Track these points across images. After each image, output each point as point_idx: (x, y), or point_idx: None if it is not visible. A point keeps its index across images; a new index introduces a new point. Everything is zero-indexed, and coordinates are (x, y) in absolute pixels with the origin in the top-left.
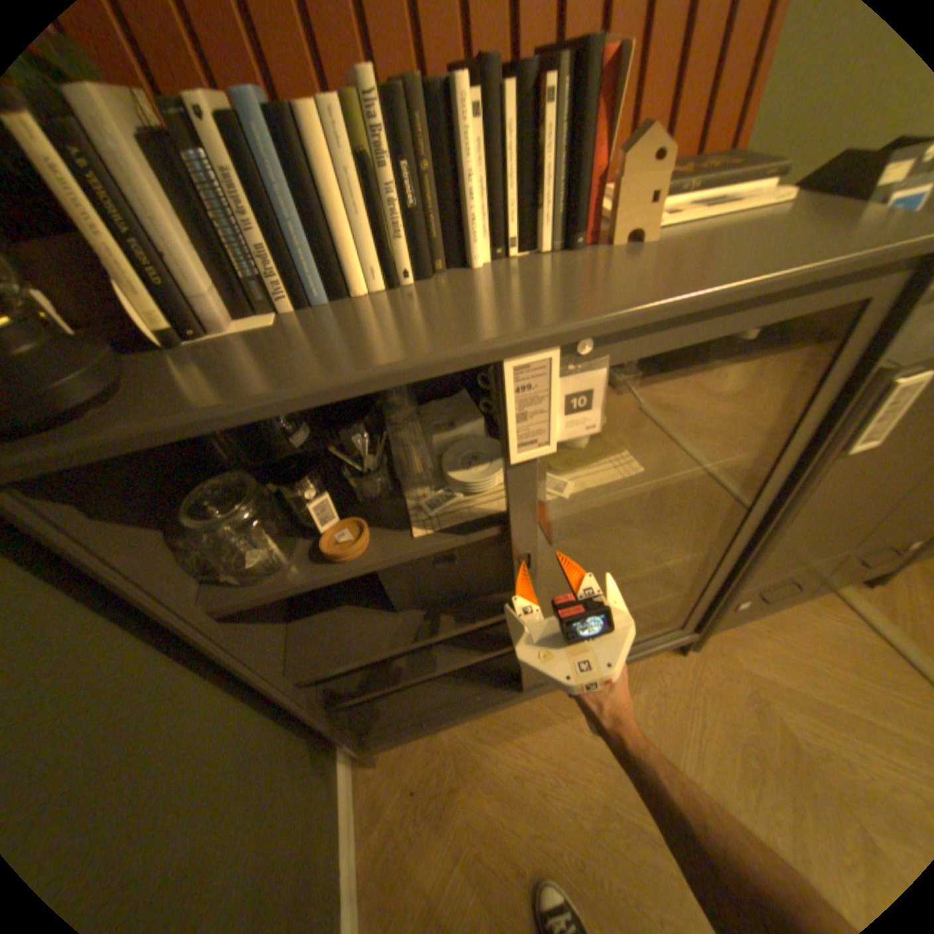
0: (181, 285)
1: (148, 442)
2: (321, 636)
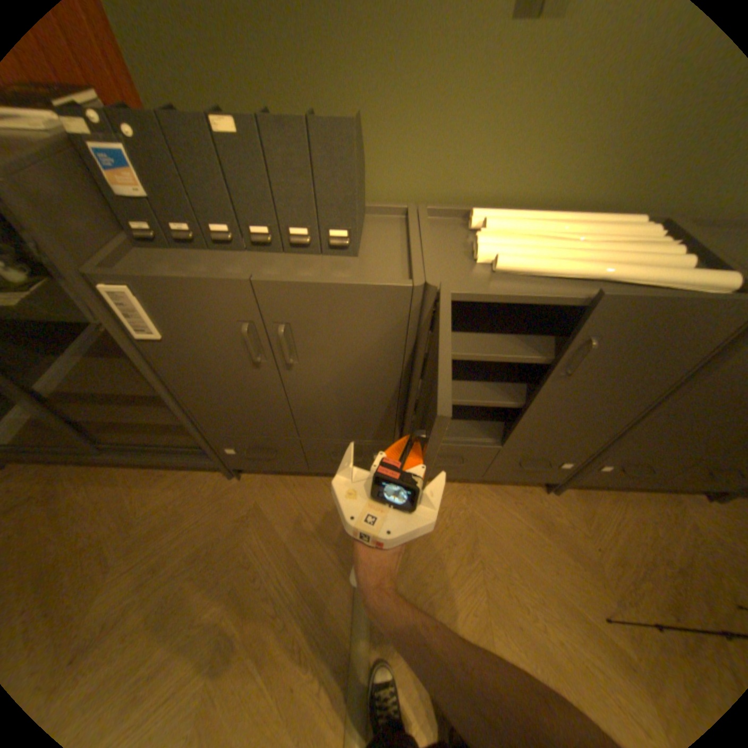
0: None
1: None
2: None
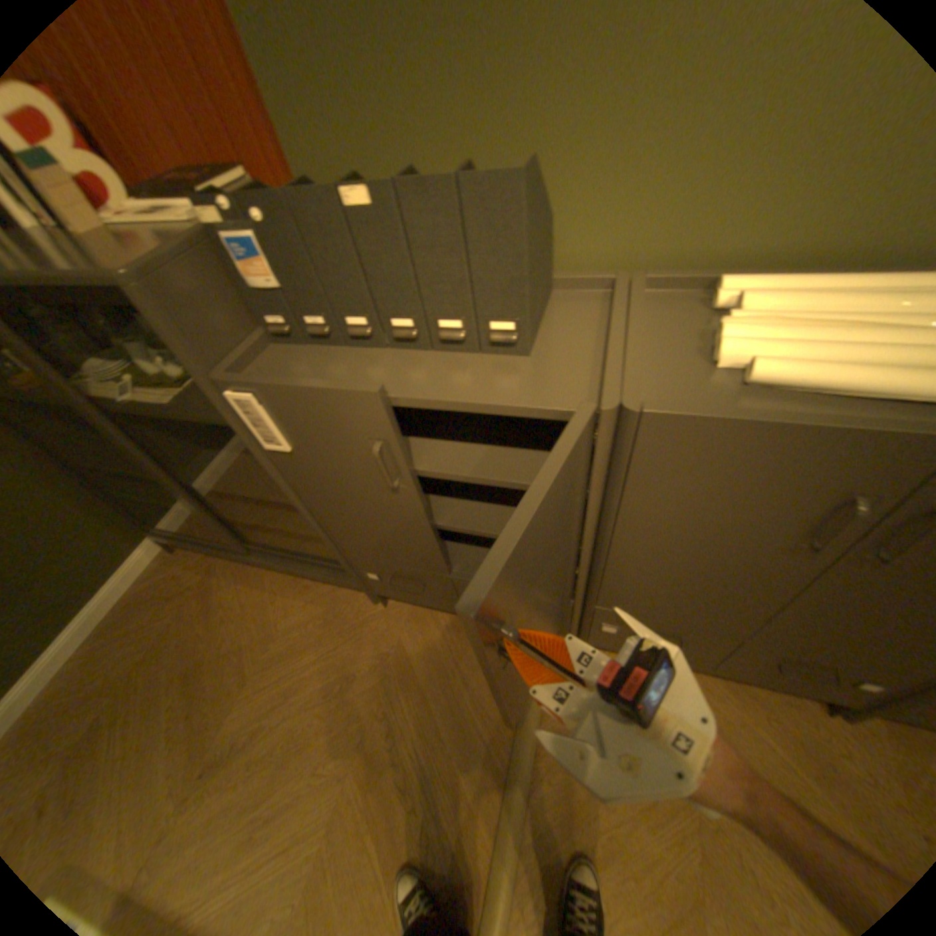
0: None
1: None
2: (99, 446)
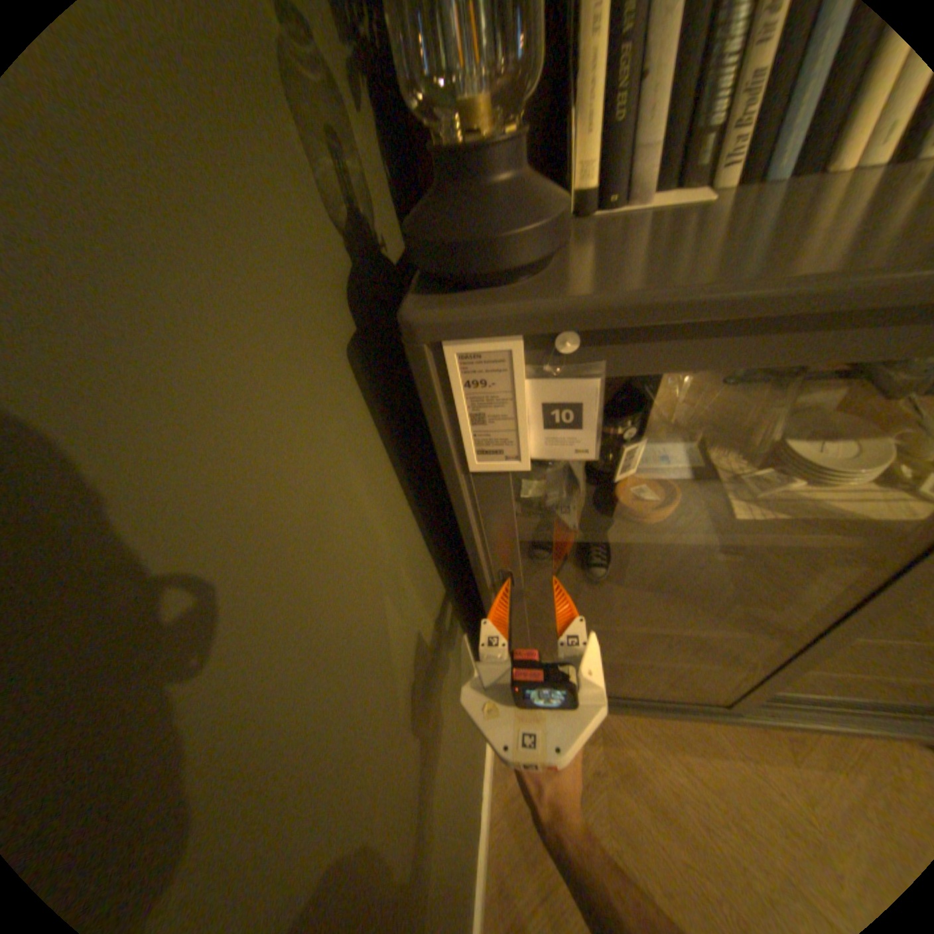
0: (639, 127)
1: (619, 321)
2: None
